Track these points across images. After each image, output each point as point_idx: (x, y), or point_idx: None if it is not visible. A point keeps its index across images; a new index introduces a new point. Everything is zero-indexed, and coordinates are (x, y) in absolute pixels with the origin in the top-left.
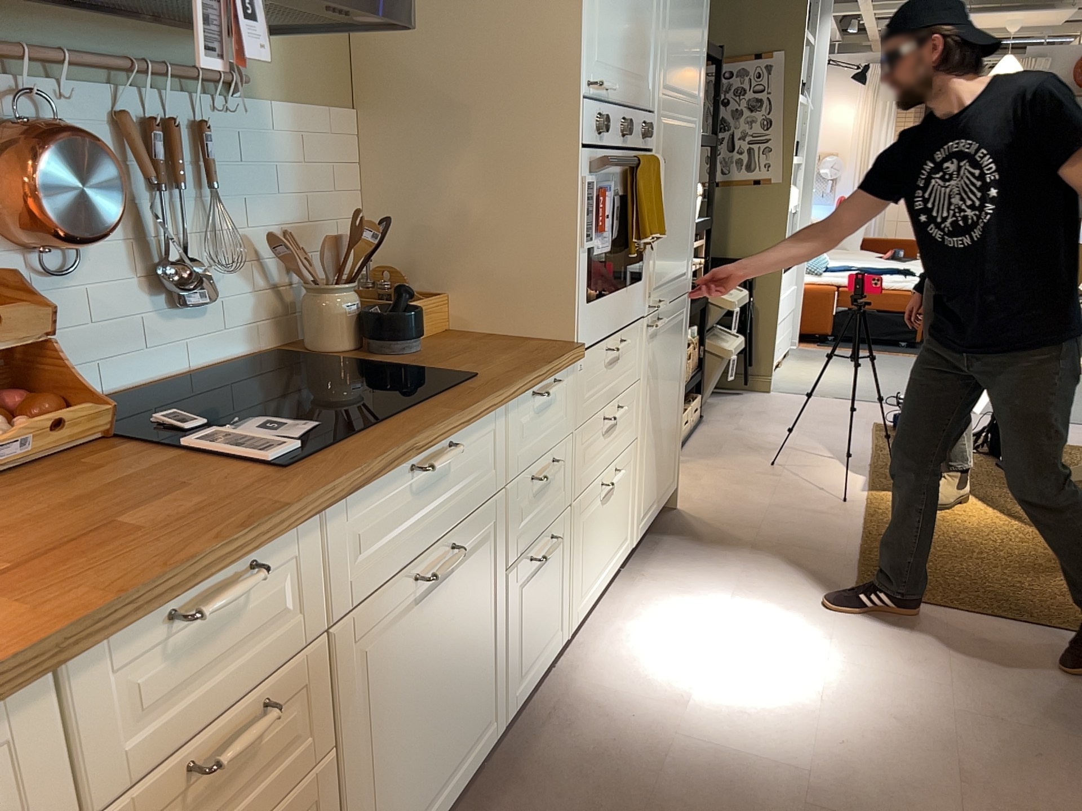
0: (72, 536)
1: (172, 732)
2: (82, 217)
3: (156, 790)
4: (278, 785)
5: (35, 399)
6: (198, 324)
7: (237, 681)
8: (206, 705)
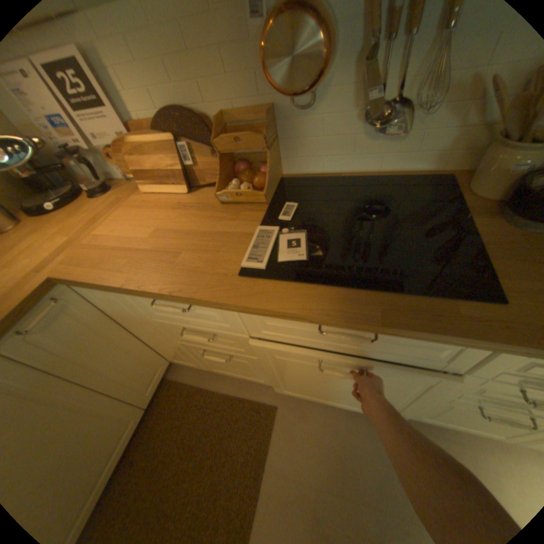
0: (172, 249)
1: (175, 319)
2: (294, 74)
3: (175, 325)
4: (231, 350)
5: (257, 174)
6: (396, 144)
7: (201, 323)
8: (188, 321)
